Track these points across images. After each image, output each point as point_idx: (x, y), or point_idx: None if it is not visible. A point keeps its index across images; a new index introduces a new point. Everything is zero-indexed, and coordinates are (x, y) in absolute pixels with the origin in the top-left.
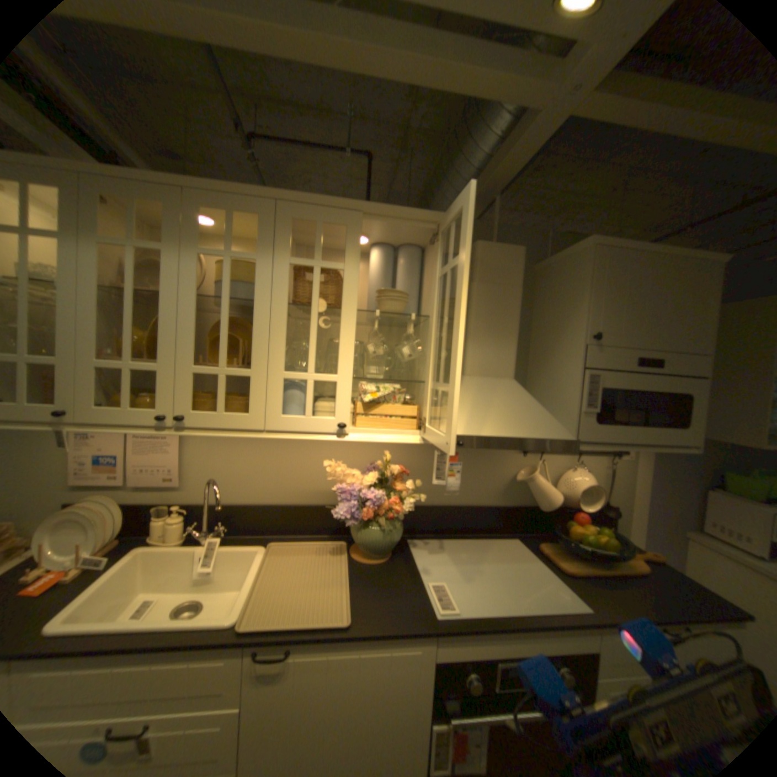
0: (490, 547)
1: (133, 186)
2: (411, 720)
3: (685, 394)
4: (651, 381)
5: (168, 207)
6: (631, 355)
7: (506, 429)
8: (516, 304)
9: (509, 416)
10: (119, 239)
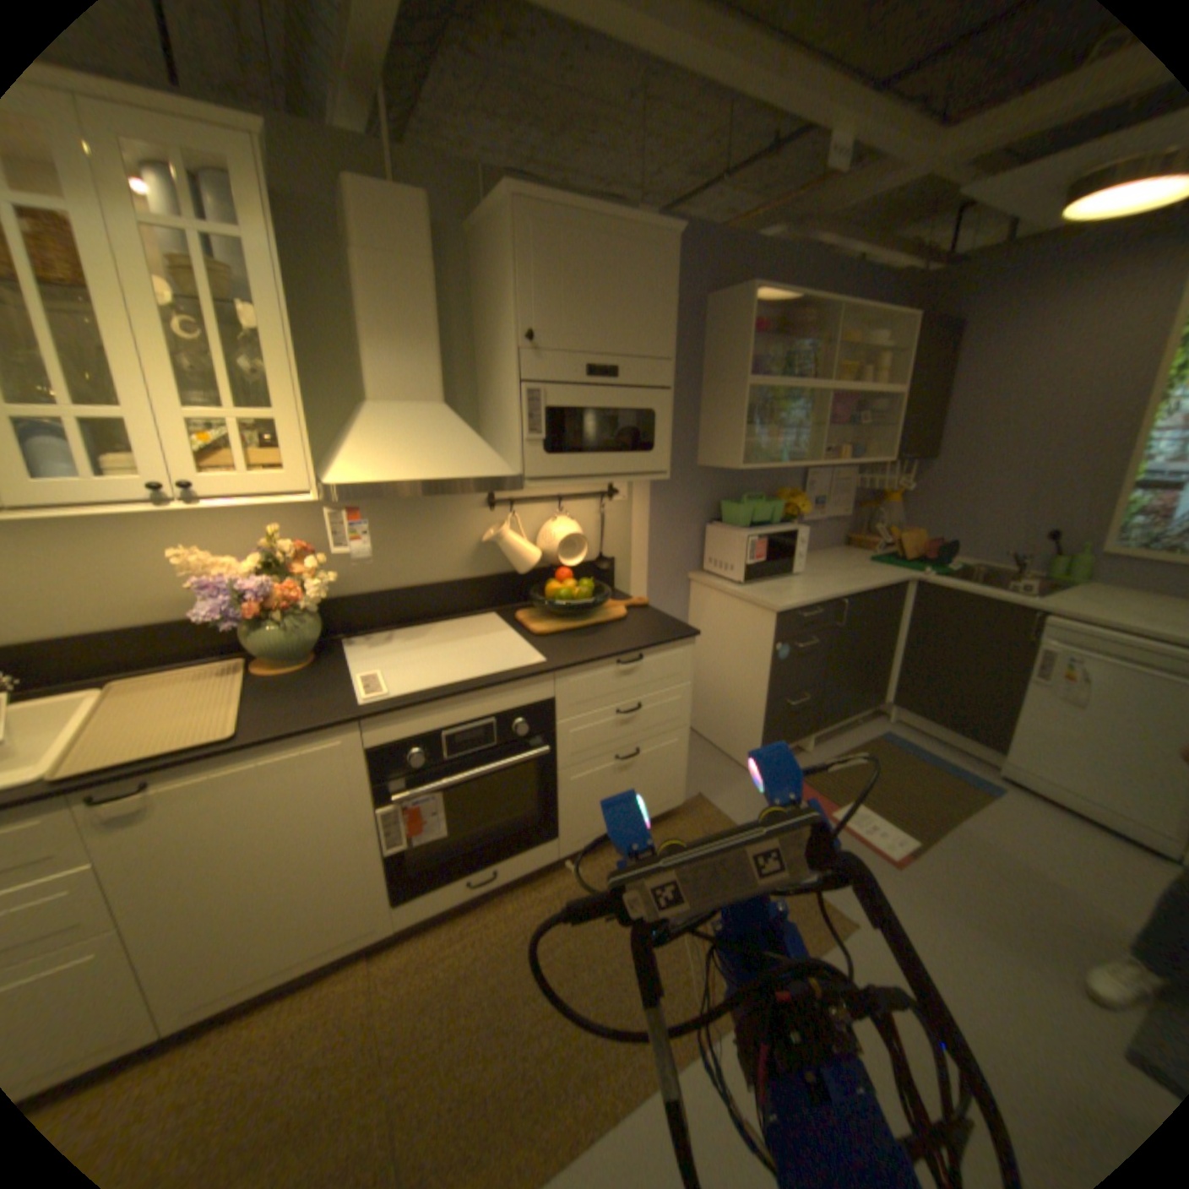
0: (458, 628)
1: None
2: (346, 811)
3: (645, 411)
4: (604, 397)
5: None
6: (577, 363)
7: (423, 471)
8: (428, 290)
9: (431, 455)
10: None
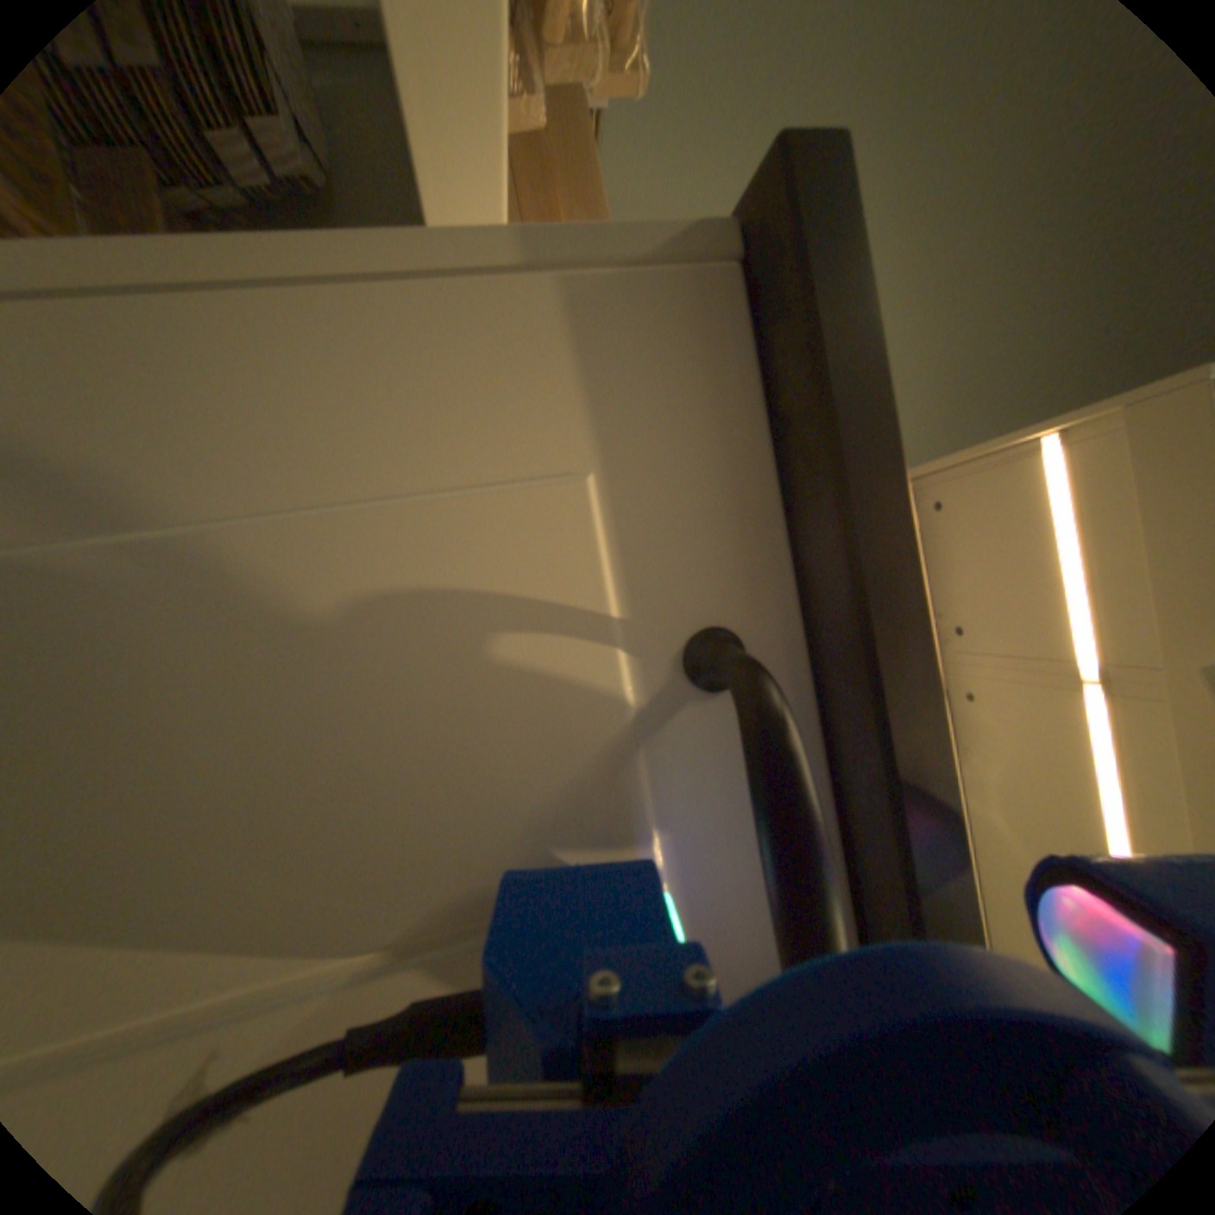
0: None
1: None
2: None
3: None
4: None
5: None
6: None
7: None
8: None
9: None
10: None
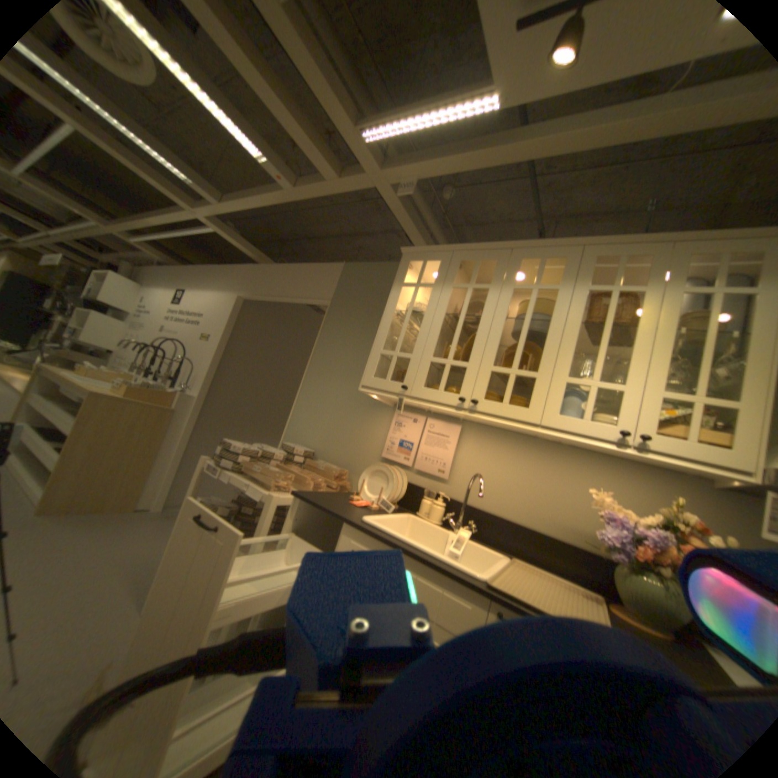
0: None
1: (482, 254)
2: None
3: None
4: None
5: (501, 262)
6: None
7: None
8: None
9: None
10: (466, 285)
